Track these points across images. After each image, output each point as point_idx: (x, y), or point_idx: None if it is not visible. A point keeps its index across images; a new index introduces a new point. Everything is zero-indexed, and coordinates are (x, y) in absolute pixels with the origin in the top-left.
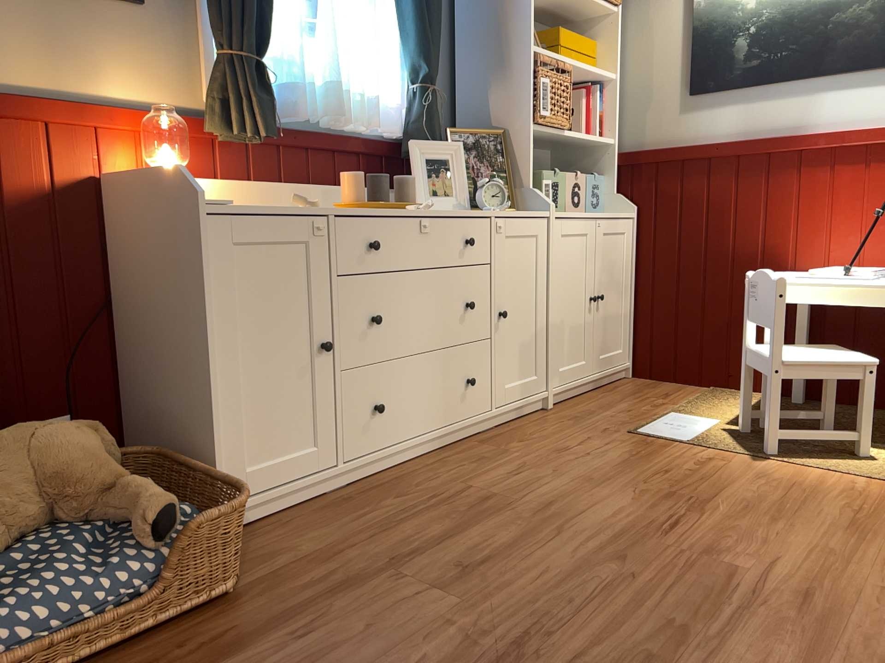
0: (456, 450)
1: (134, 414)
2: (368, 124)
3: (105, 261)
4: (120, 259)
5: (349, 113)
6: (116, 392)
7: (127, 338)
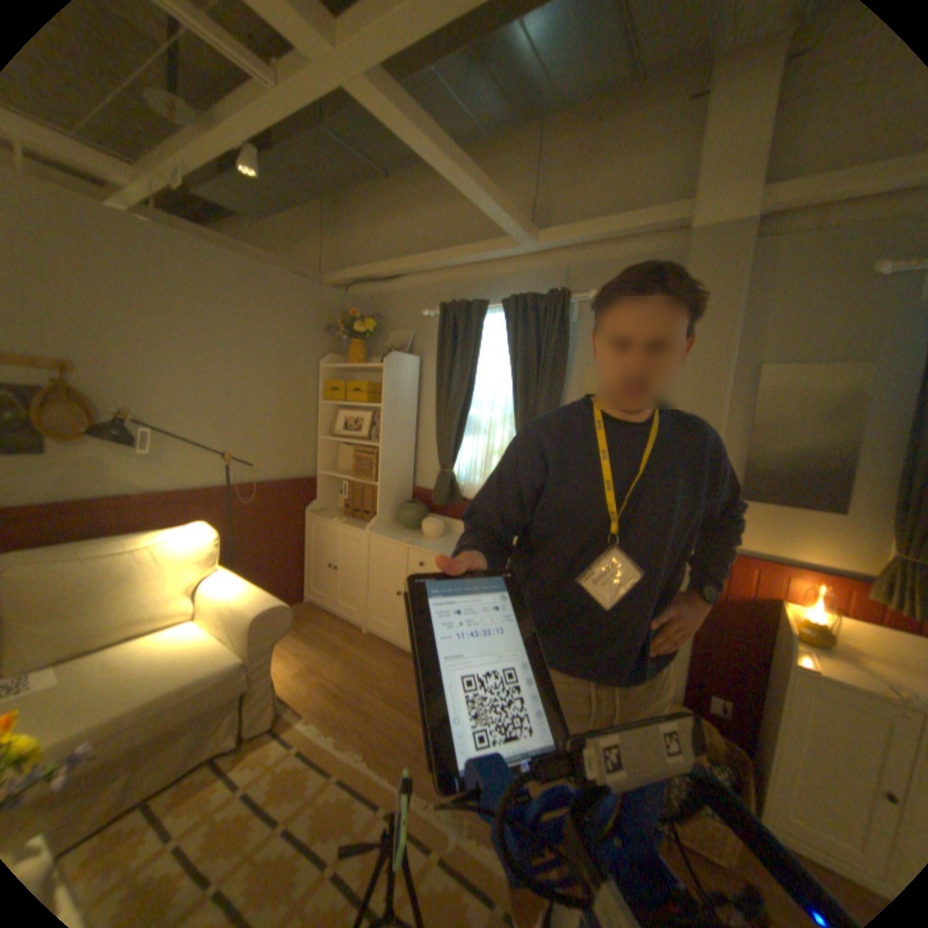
0: None
1: (763, 727)
2: None
3: (775, 642)
4: (778, 648)
5: None
6: (761, 709)
7: (770, 688)
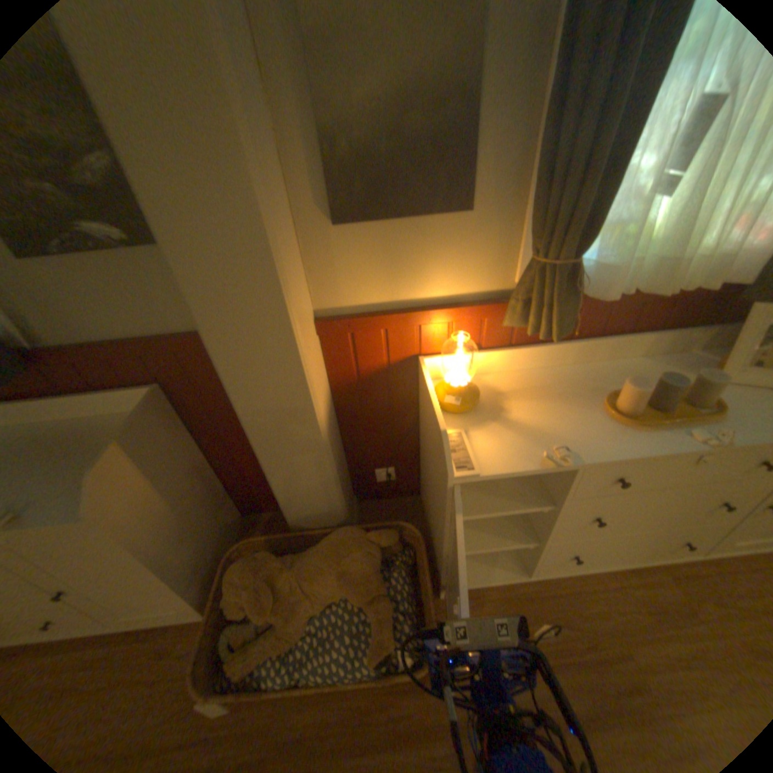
0: (645, 578)
1: (423, 479)
2: (703, 283)
3: (418, 400)
4: (423, 412)
5: (684, 264)
6: (418, 461)
7: (423, 448)
